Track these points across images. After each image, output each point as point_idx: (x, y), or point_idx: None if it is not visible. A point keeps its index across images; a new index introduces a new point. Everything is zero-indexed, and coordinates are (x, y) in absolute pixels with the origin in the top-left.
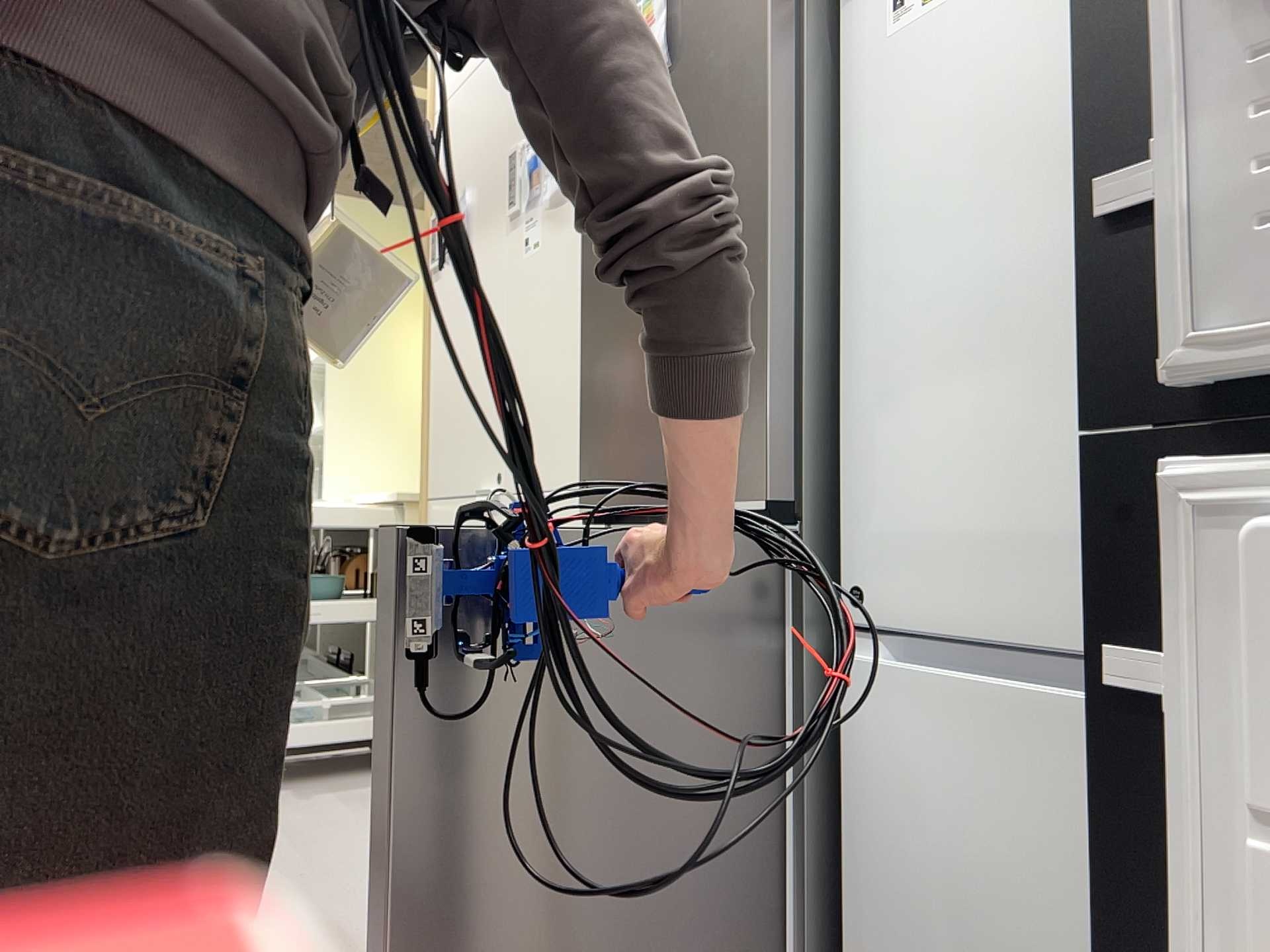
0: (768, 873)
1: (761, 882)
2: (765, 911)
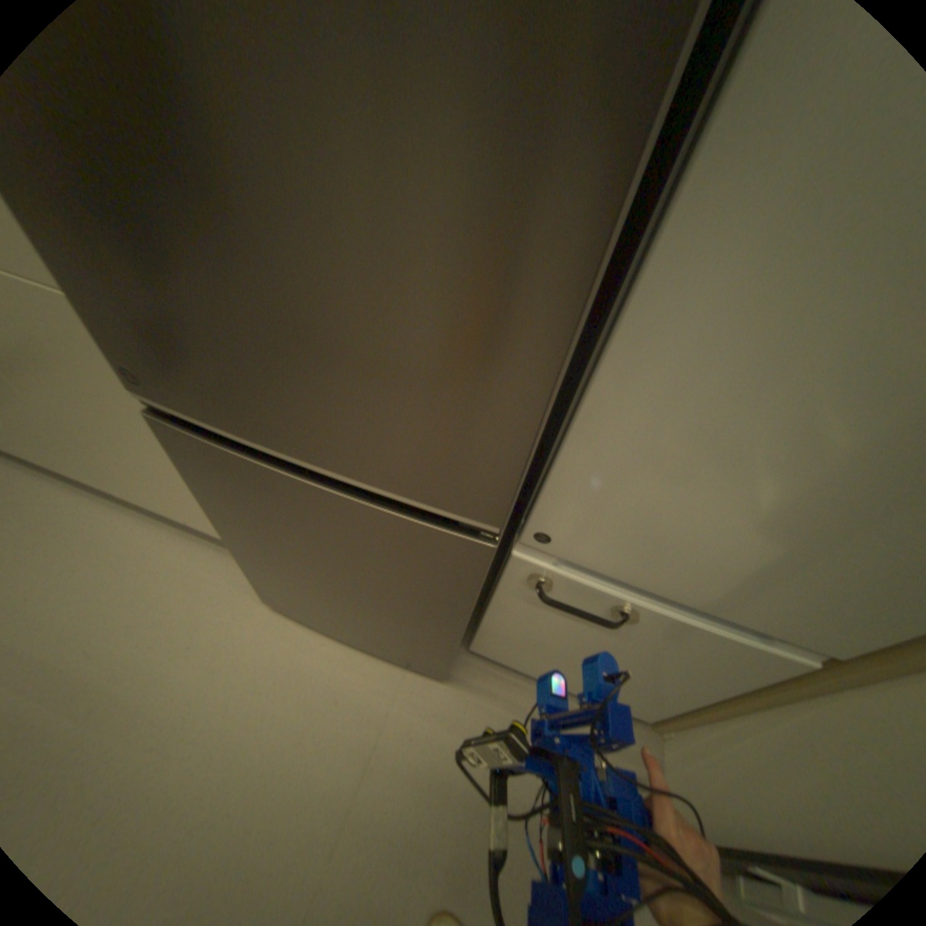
0: (449, 640)
1: (442, 639)
2: (443, 643)
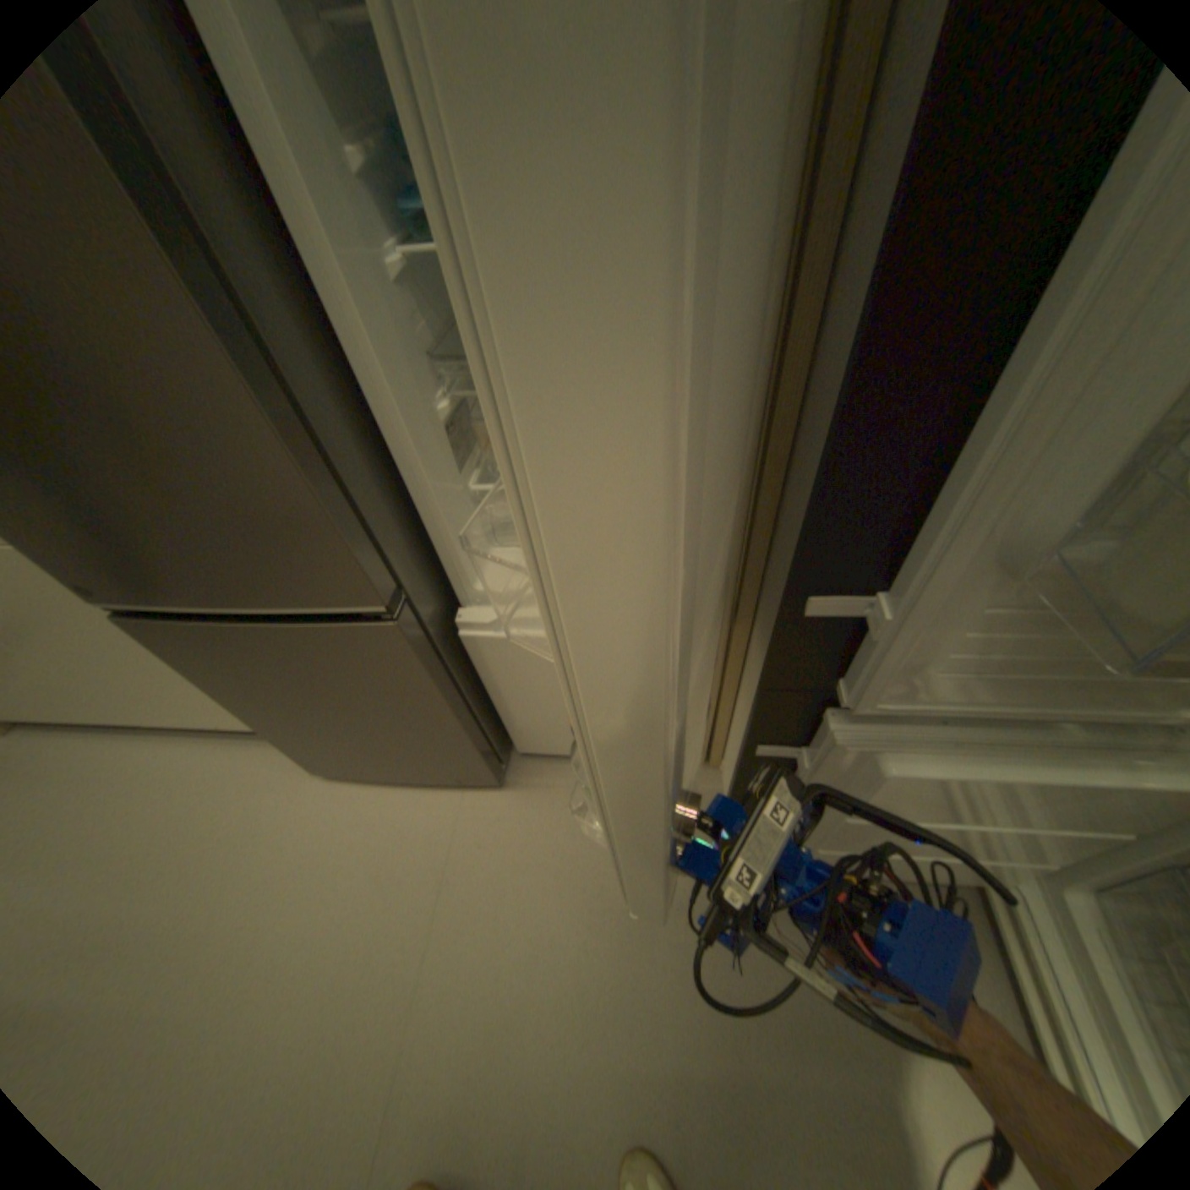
0: (460, 735)
1: (456, 738)
2: (462, 743)
